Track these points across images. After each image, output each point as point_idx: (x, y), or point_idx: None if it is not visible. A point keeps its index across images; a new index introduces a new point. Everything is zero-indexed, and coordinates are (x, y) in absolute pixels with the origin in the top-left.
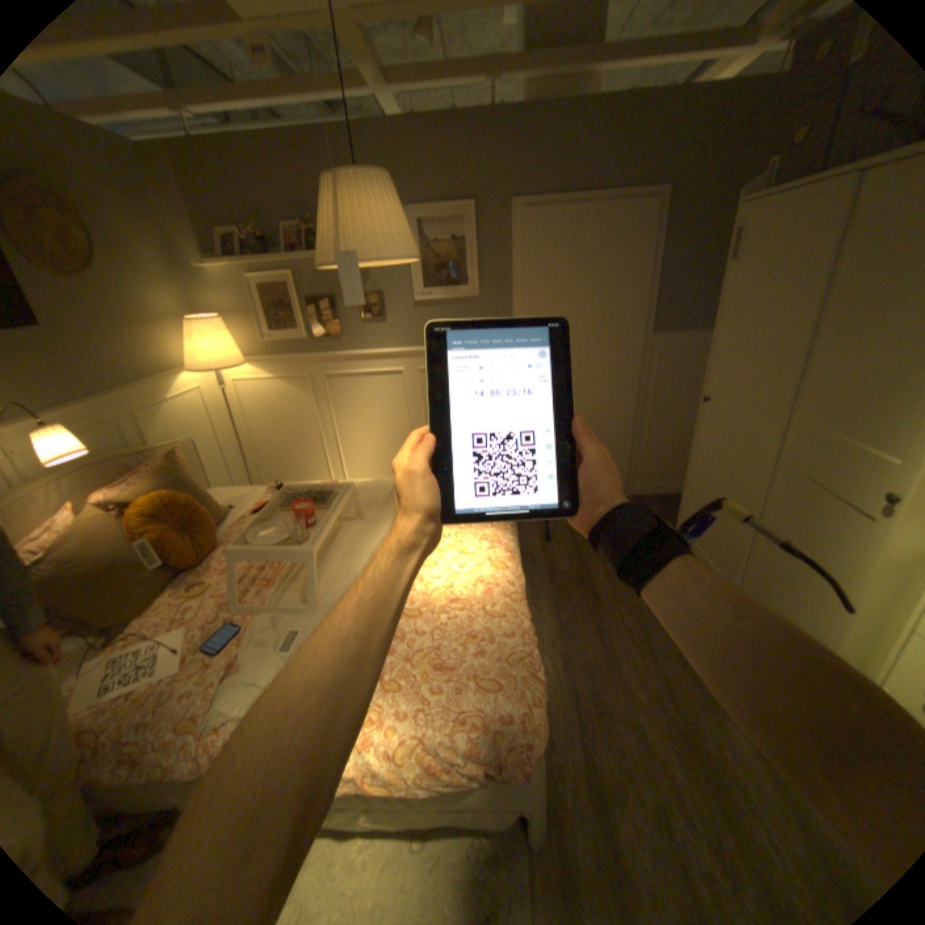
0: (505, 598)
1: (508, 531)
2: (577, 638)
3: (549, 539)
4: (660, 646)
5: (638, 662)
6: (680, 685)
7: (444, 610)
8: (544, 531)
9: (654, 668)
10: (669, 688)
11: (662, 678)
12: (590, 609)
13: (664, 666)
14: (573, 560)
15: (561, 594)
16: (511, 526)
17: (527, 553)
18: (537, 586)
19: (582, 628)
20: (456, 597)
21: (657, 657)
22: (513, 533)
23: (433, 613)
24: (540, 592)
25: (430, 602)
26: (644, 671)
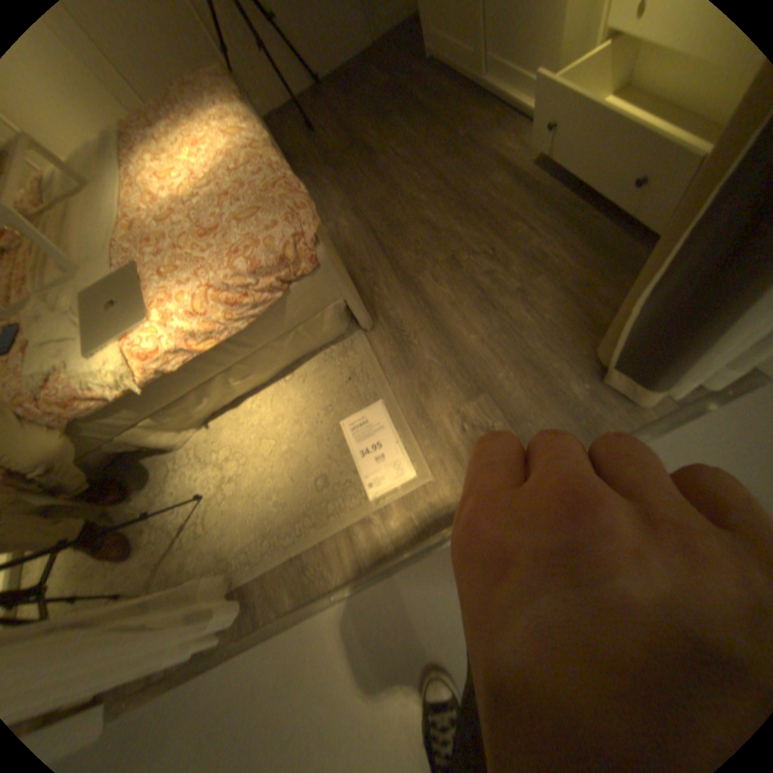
0: (244, 149)
1: (233, 100)
2: (360, 189)
3: (311, 127)
4: (429, 152)
5: (413, 175)
6: (450, 171)
7: (190, 192)
8: (304, 123)
9: (428, 172)
10: (442, 178)
11: (435, 175)
12: (364, 161)
13: (435, 165)
14: (338, 131)
15: (336, 165)
16: (236, 96)
17: (295, 152)
18: (314, 172)
19: (361, 179)
20: (197, 176)
21: (428, 162)
22: (241, 102)
23: (182, 201)
24: (318, 174)
25: (174, 195)
26: (420, 178)
